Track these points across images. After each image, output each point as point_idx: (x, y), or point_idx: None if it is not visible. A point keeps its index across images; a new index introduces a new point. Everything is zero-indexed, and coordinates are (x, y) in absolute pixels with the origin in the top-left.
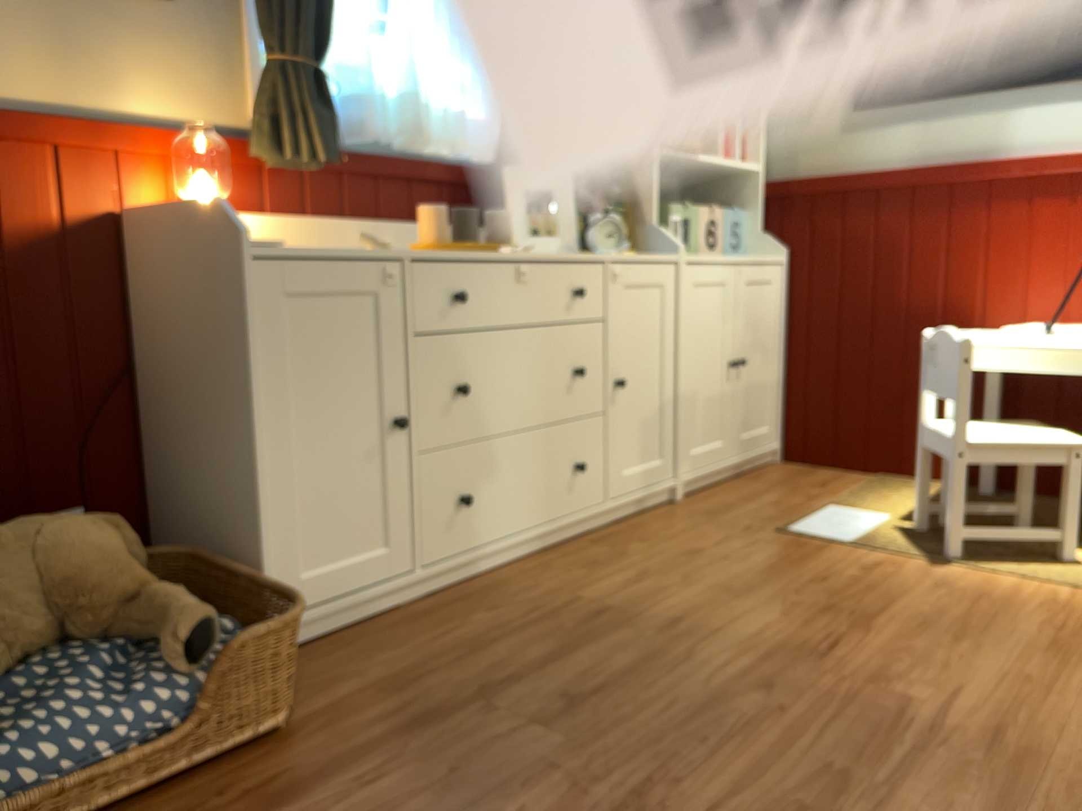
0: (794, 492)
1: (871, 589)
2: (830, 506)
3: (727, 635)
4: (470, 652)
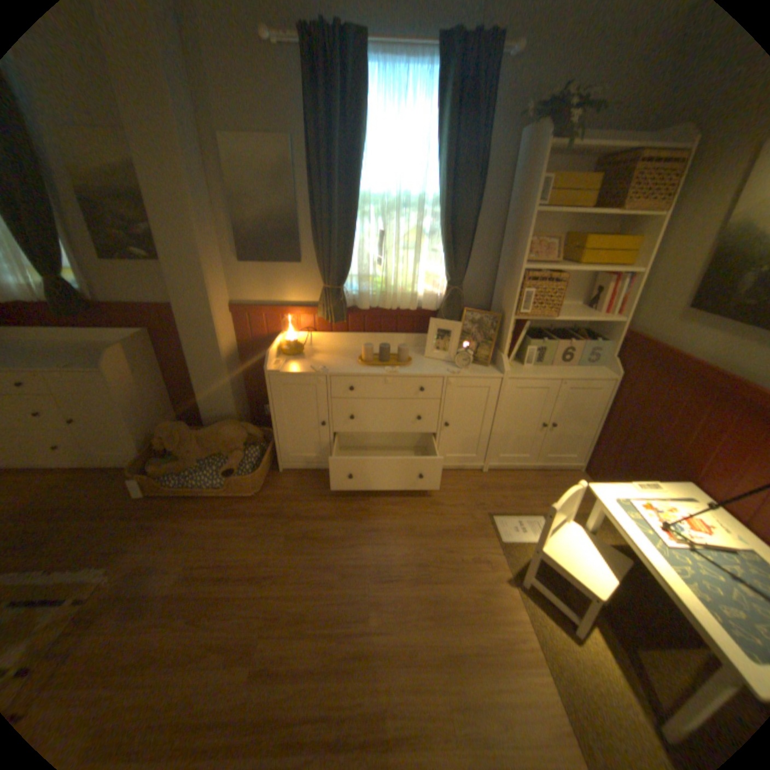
0: (544, 498)
1: (455, 572)
2: (541, 518)
3: (374, 549)
4: (314, 501)
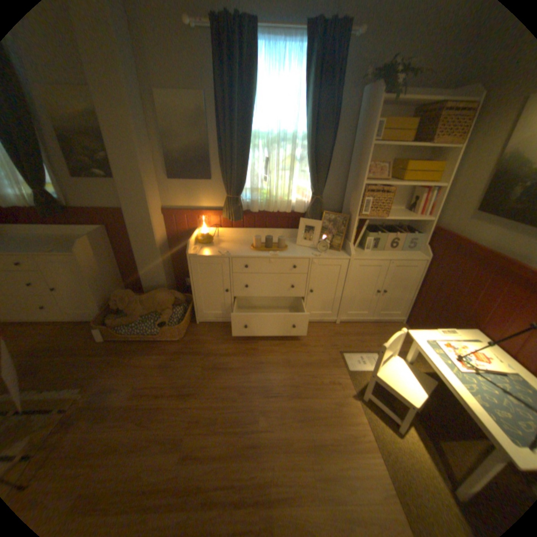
0: (378, 341)
1: (318, 391)
2: (376, 354)
3: (262, 375)
4: (221, 343)
